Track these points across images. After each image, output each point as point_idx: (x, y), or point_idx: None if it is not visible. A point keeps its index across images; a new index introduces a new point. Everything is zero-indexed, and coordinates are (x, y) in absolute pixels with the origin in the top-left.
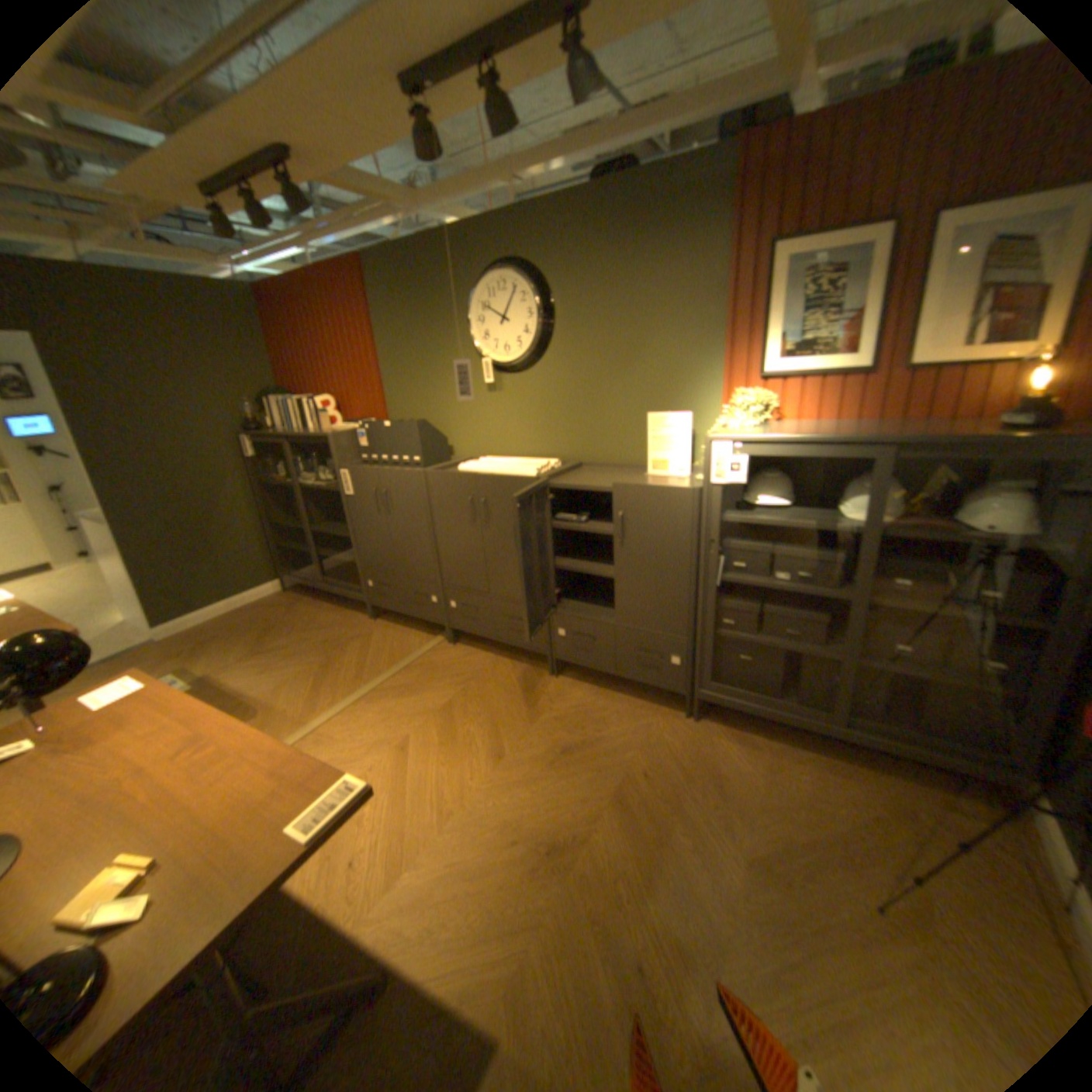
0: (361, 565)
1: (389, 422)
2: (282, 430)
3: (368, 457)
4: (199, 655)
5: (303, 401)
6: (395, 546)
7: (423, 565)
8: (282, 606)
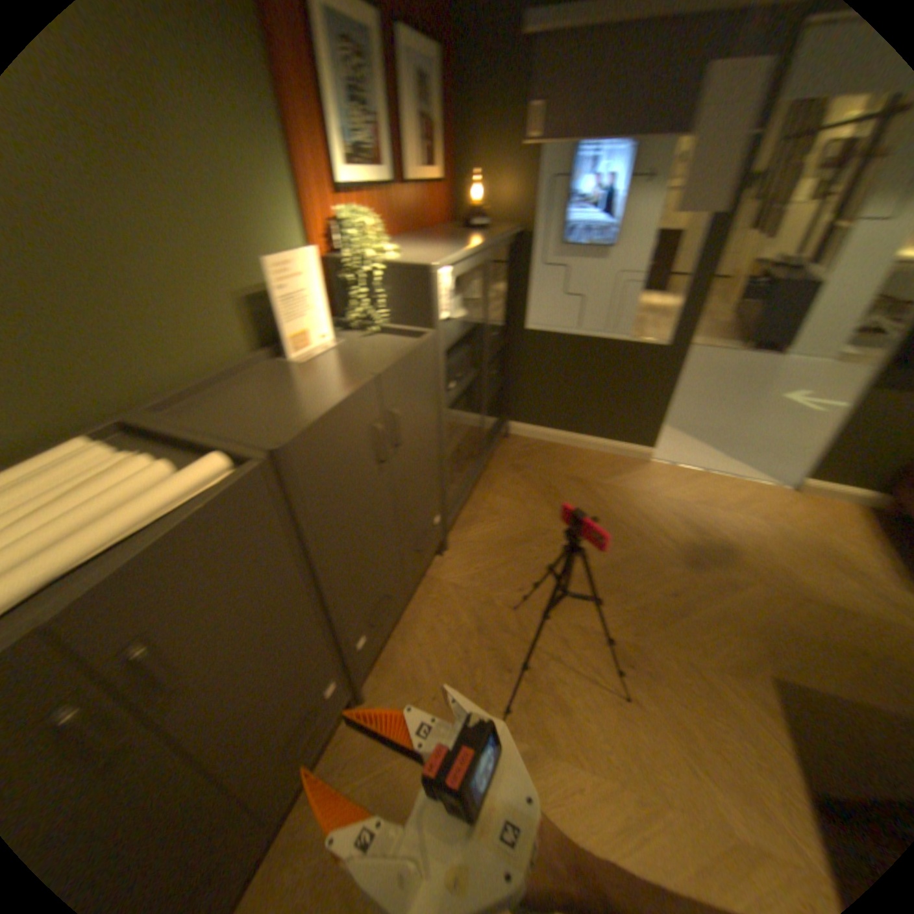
0: None
1: None
2: None
3: None
4: None
5: None
6: None
7: None
8: None
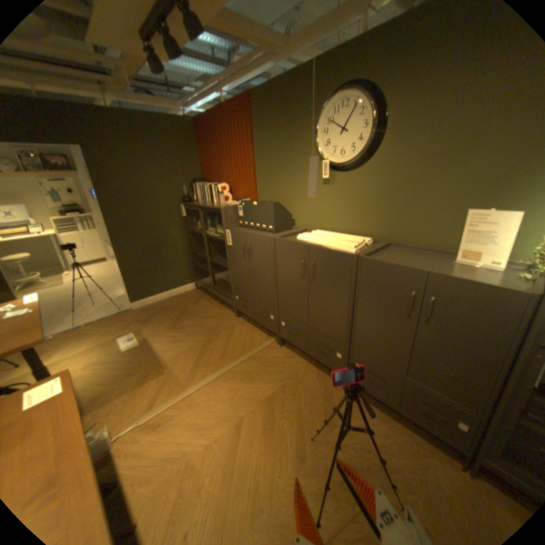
0: (234, 286)
1: (258, 202)
2: (202, 202)
3: (244, 223)
4: (150, 322)
5: (213, 186)
6: (253, 280)
7: (268, 295)
8: (195, 298)
